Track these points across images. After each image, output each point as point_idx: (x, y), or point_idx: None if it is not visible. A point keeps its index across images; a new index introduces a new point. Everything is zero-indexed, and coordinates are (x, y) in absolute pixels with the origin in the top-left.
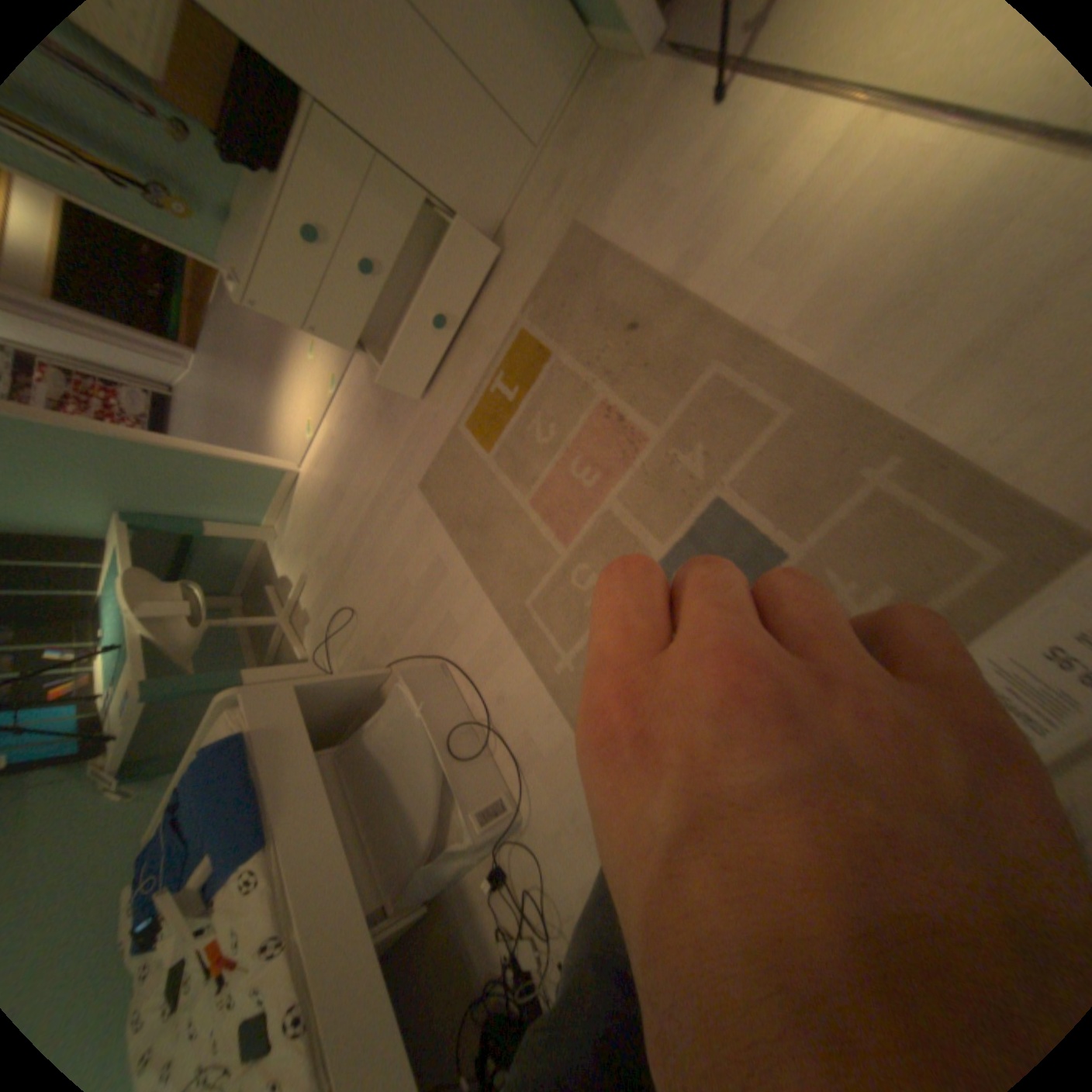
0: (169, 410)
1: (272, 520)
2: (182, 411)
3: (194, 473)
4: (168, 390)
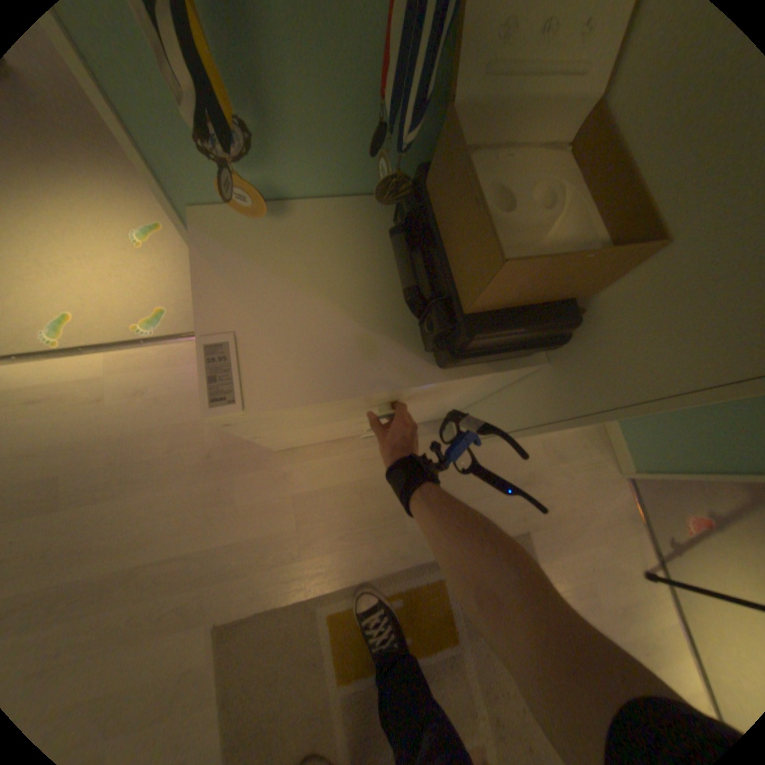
0: None
1: None
2: None
3: None
4: None
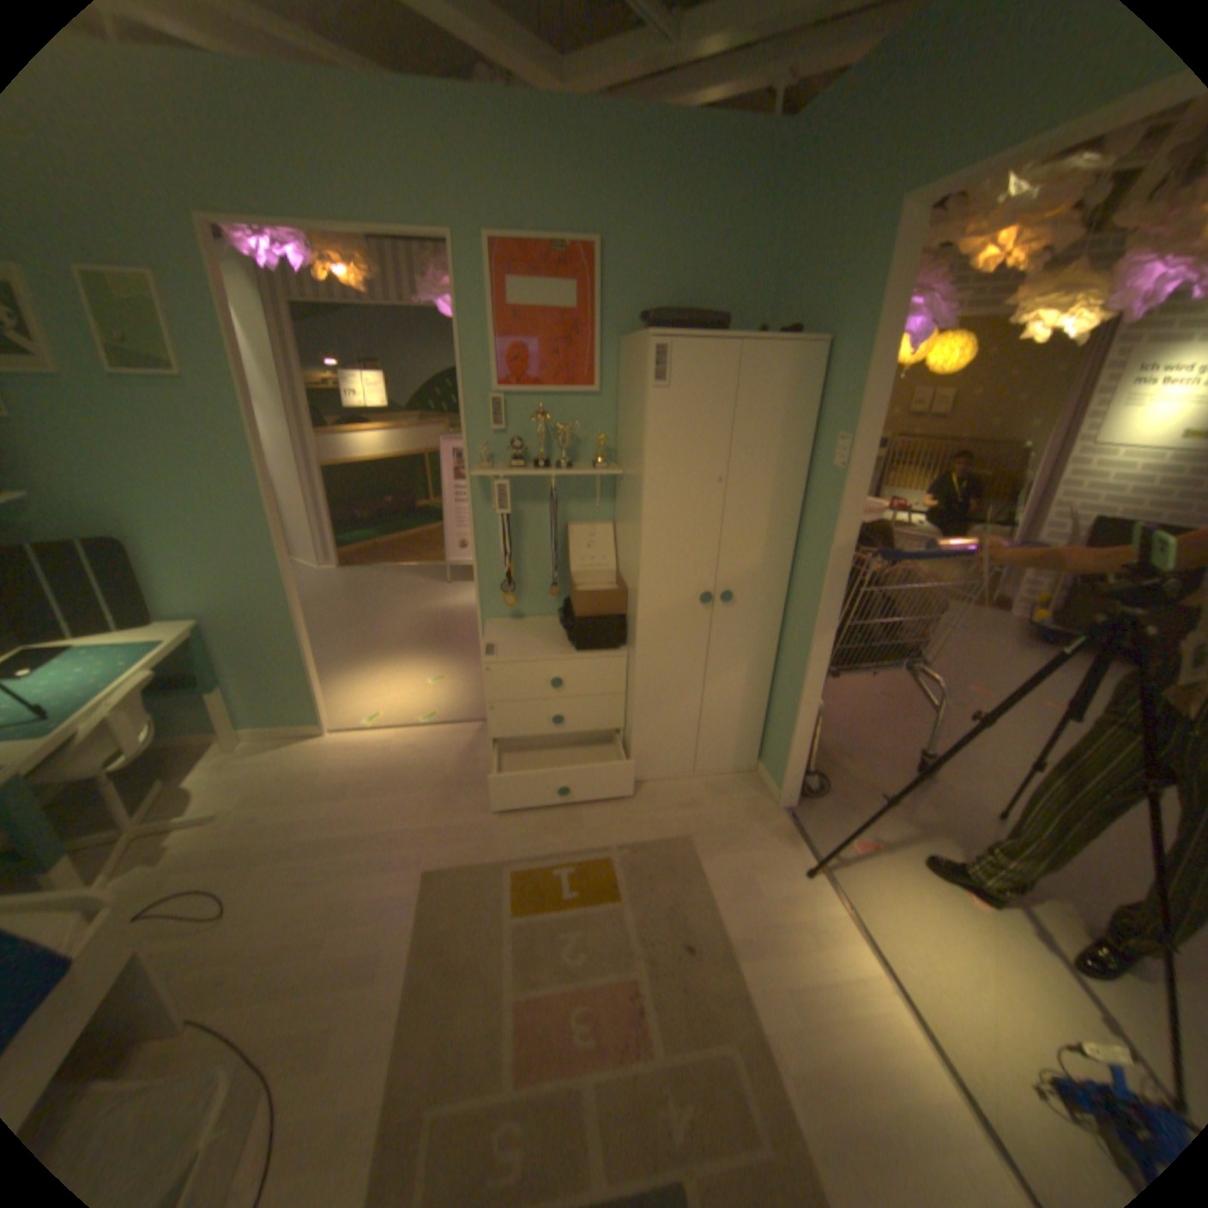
0: None
1: (248, 742)
2: None
3: (275, 665)
4: None
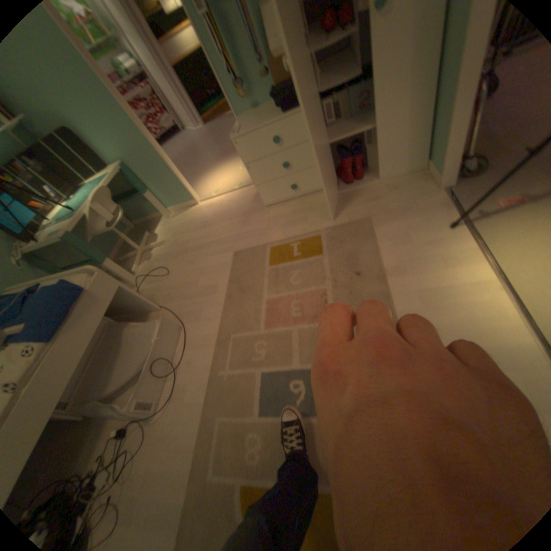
0: (175, 136)
1: (172, 211)
2: (179, 141)
3: (160, 173)
4: (181, 129)
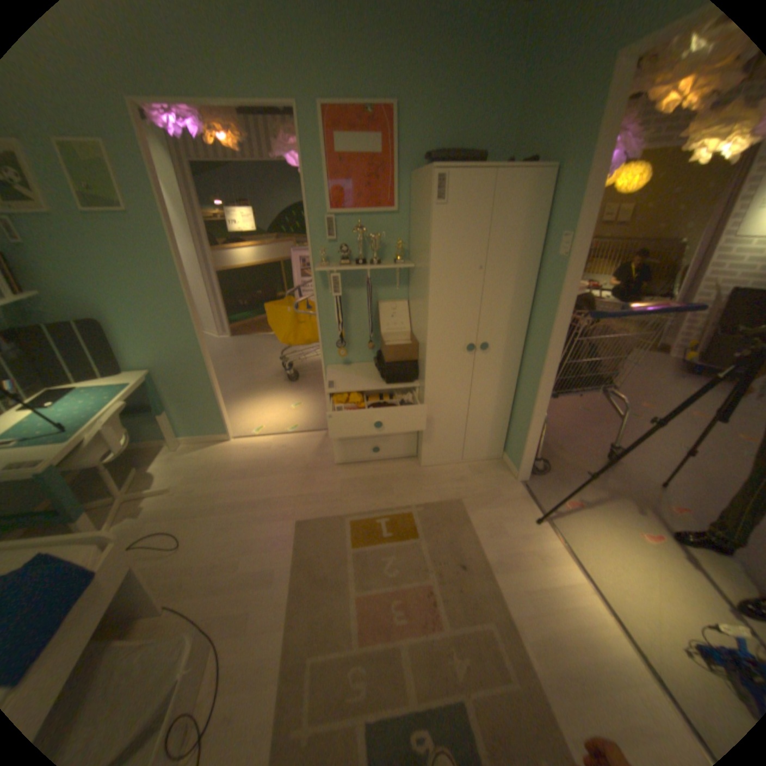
0: None
1: (184, 445)
2: None
3: (198, 397)
4: None
